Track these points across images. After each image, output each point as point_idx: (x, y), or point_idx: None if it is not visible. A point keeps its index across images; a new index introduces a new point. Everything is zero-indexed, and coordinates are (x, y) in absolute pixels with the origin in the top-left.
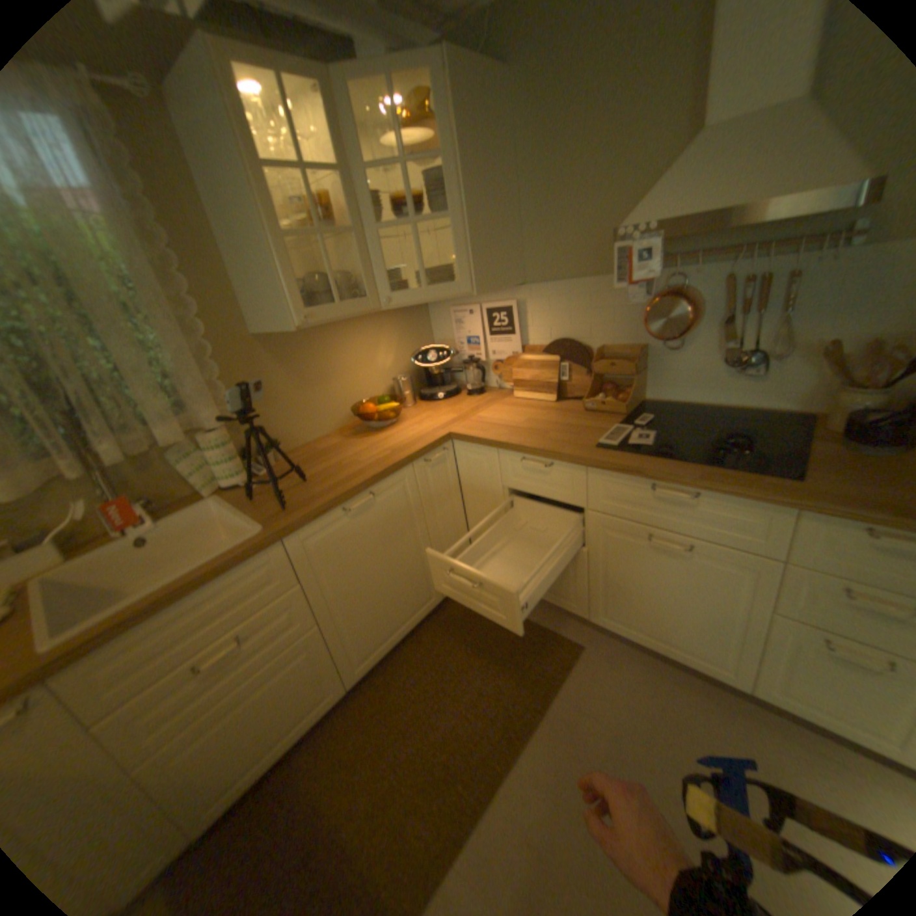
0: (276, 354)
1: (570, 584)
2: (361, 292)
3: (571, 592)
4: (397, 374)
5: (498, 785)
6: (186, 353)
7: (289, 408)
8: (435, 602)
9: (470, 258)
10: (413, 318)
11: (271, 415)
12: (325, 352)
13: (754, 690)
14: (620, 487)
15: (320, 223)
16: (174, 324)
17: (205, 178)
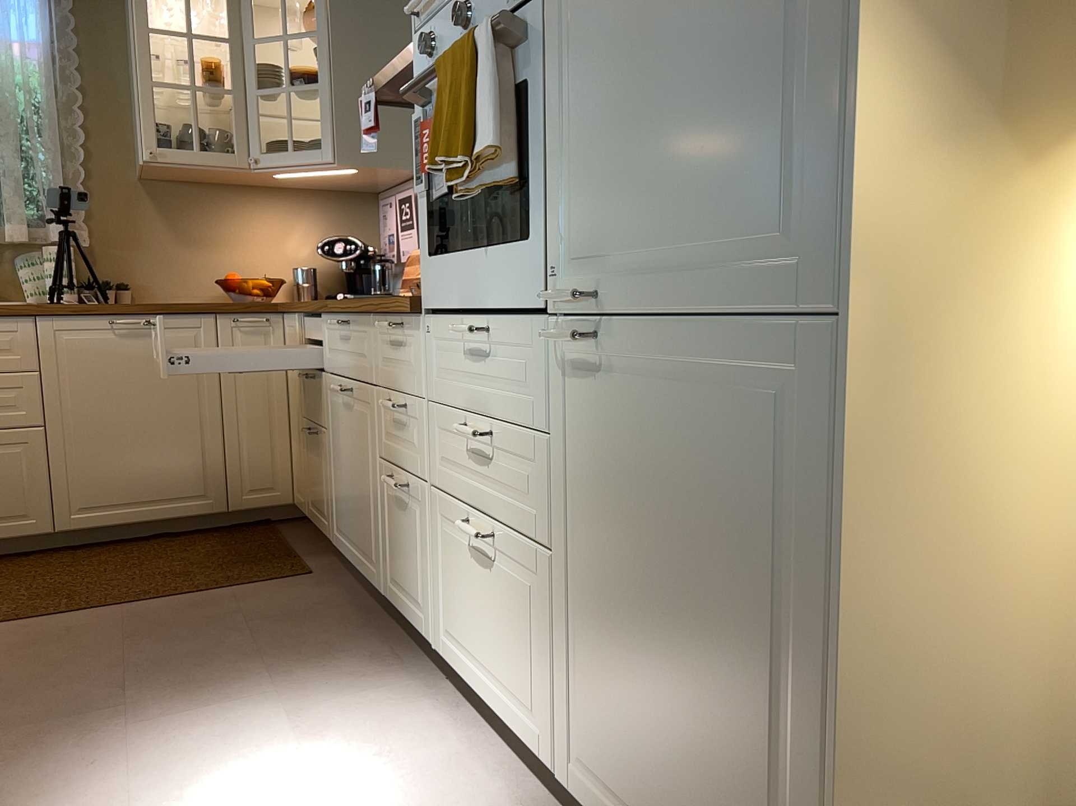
0: (159, 204)
1: (324, 489)
2: (233, 150)
3: (325, 502)
4: (312, 268)
5: (95, 609)
6: (61, 173)
7: (157, 261)
8: (212, 506)
9: (335, 128)
10: (352, 212)
11: (134, 261)
12: (218, 217)
13: (384, 588)
14: (331, 334)
15: (206, 84)
16: (67, 152)
17: (132, 44)
